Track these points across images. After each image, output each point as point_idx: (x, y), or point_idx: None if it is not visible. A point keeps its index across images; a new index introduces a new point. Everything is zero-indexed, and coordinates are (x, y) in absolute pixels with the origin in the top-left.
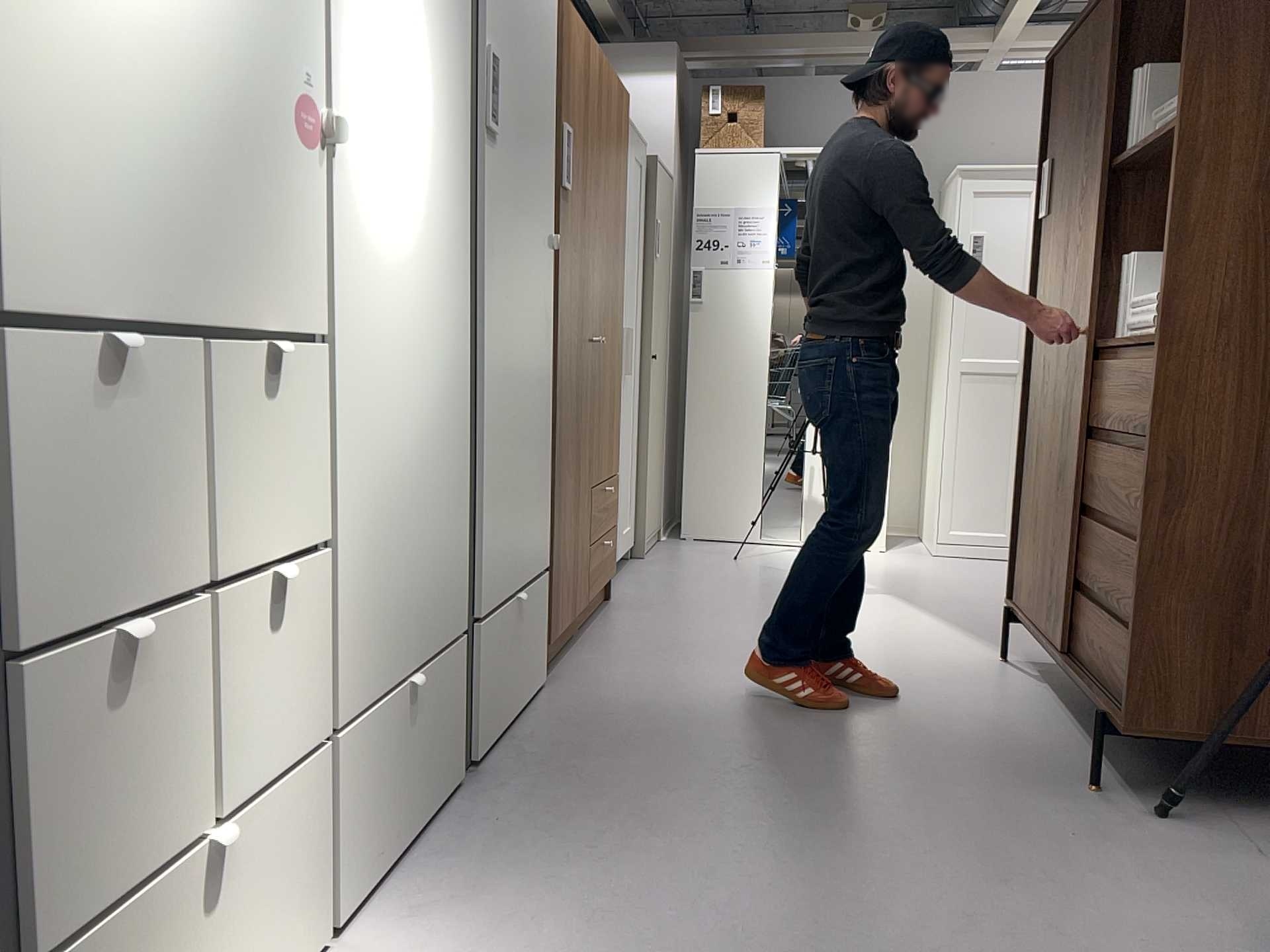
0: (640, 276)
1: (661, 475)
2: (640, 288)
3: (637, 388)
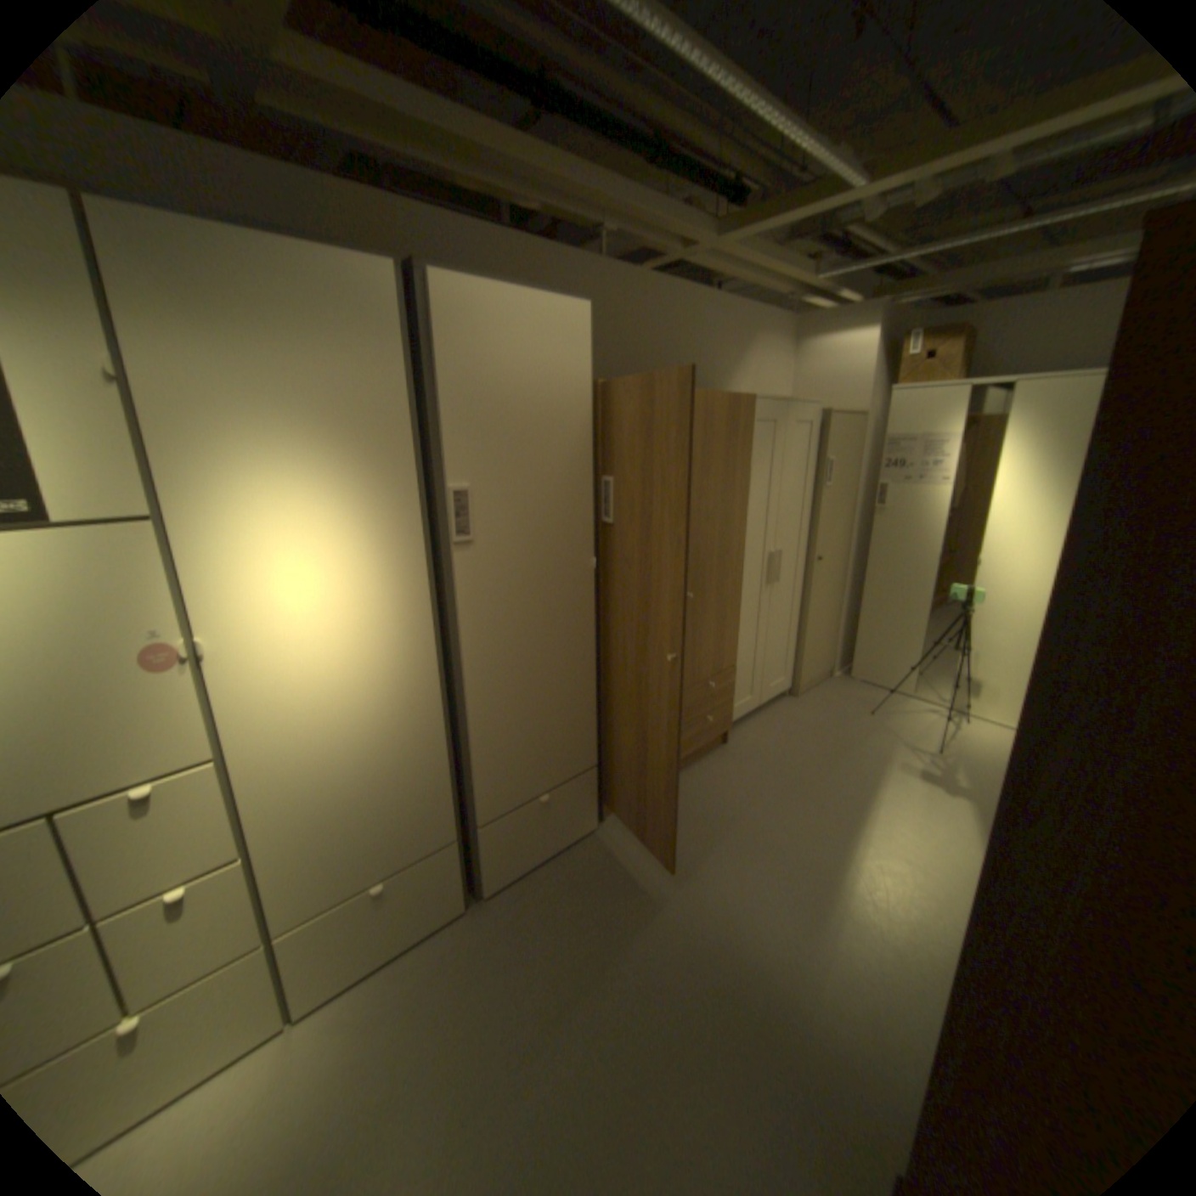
0: (807, 505)
1: (833, 635)
2: (806, 514)
3: (800, 584)
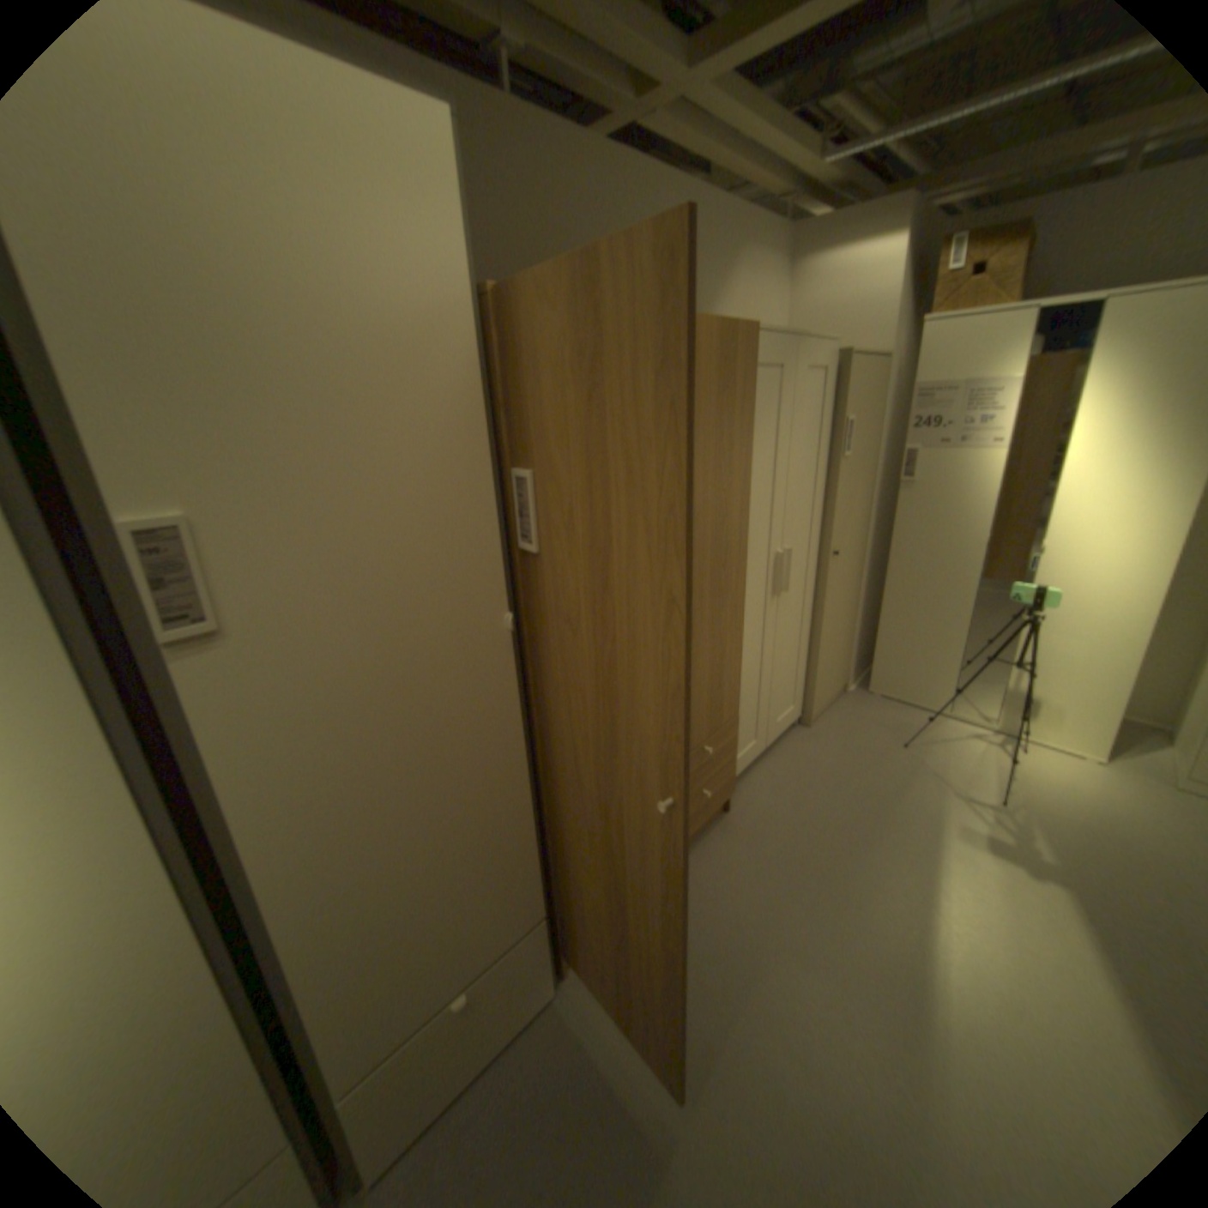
0: (819, 484)
1: (848, 644)
2: (818, 495)
3: (811, 588)
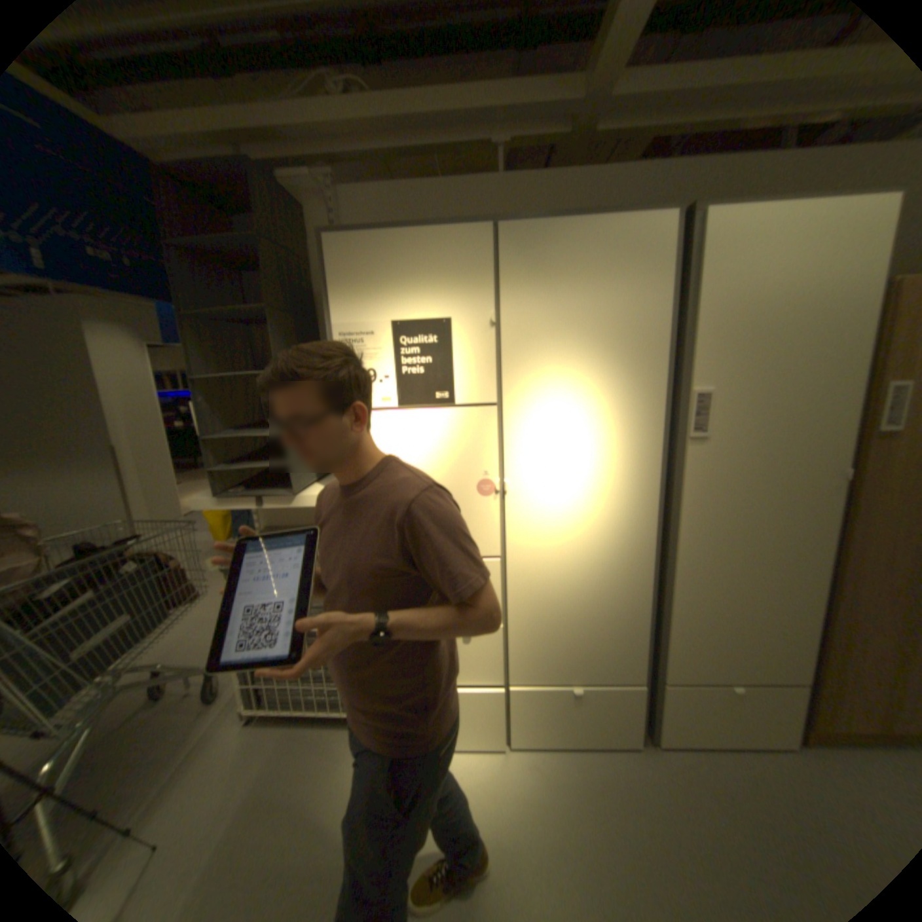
0: None
1: None
2: None
3: None
